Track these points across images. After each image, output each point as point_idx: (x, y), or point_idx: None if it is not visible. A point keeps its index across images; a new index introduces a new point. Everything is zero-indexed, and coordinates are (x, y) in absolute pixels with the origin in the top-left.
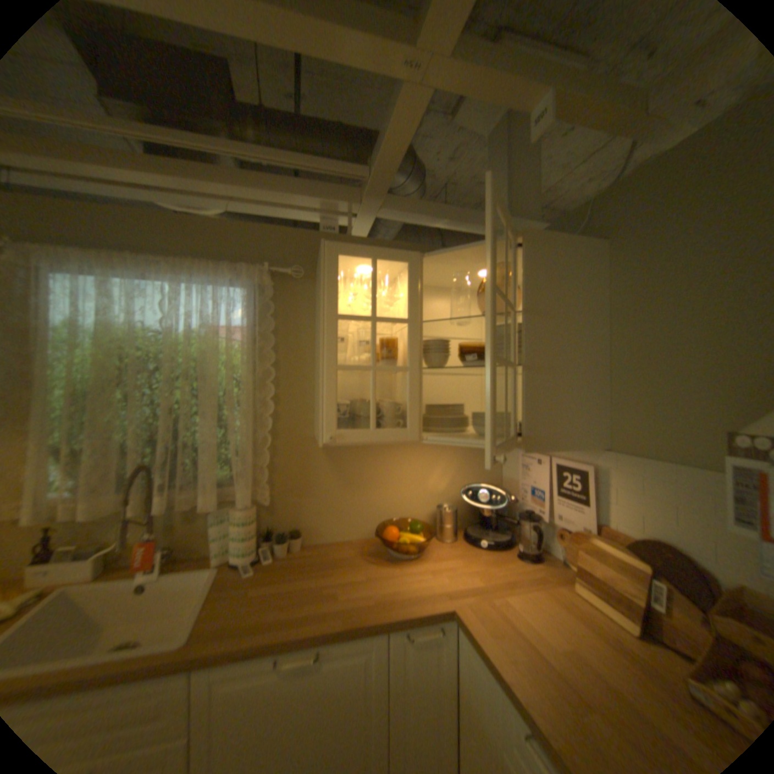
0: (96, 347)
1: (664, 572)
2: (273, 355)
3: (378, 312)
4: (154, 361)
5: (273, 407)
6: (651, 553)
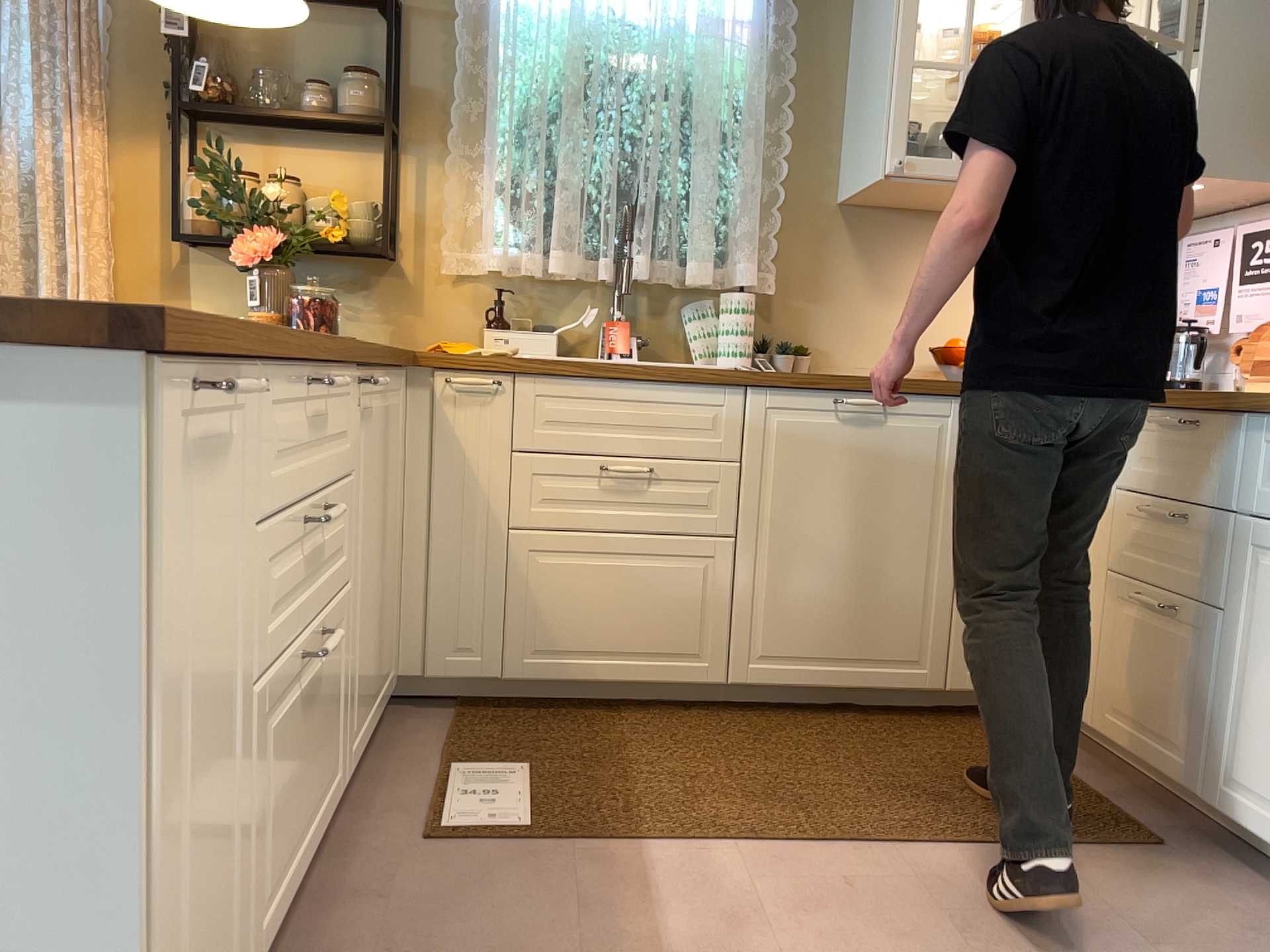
0: (571, 39)
1: None
2: (793, 65)
3: (955, 2)
4: (629, 68)
5: (789, 144)
6: None
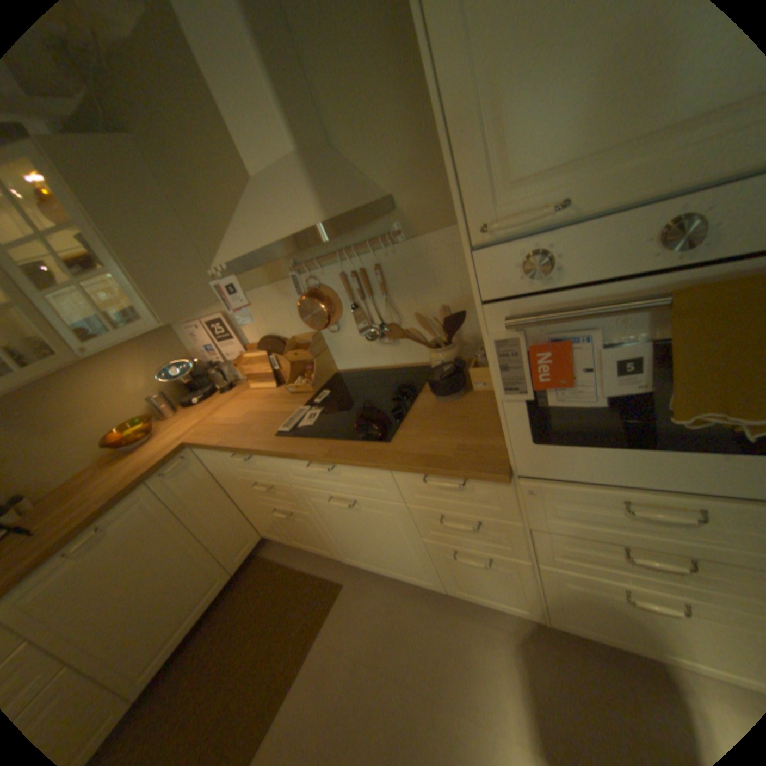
0: None
1: (271, 349)
2: None
3: None
4: None
5: None
6: (263, 344)
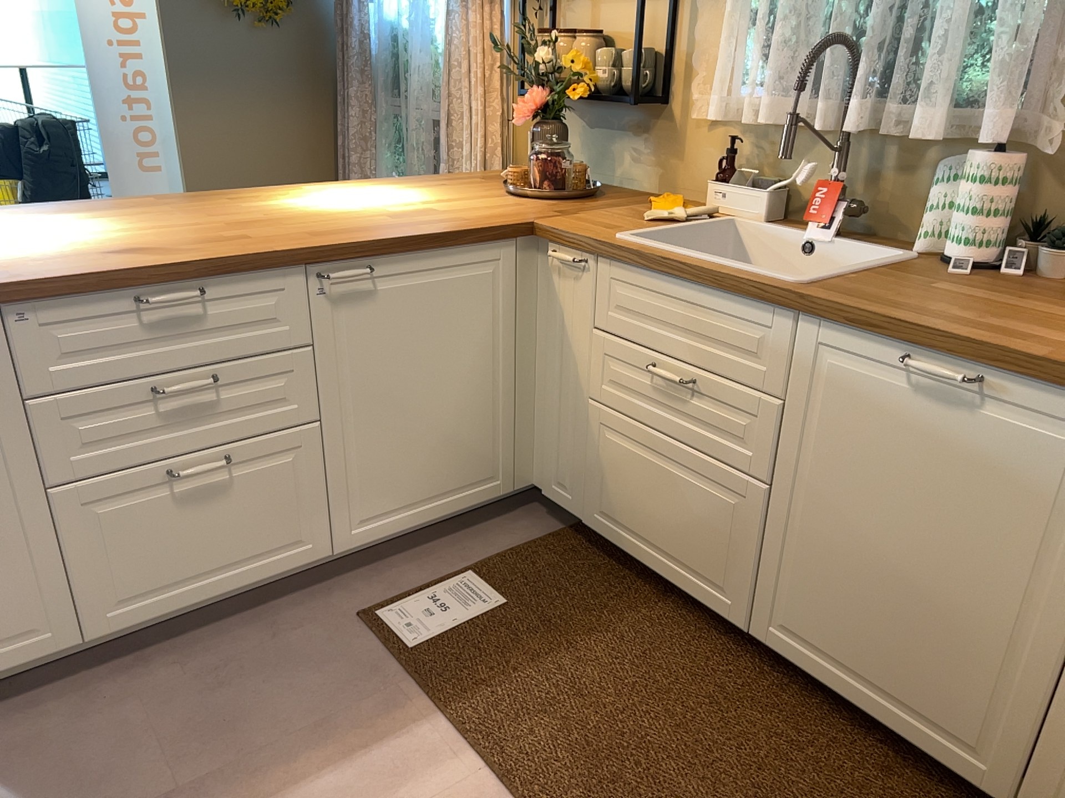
0: None
1: None
2: None
3: None
4: None
5: None
6: None
